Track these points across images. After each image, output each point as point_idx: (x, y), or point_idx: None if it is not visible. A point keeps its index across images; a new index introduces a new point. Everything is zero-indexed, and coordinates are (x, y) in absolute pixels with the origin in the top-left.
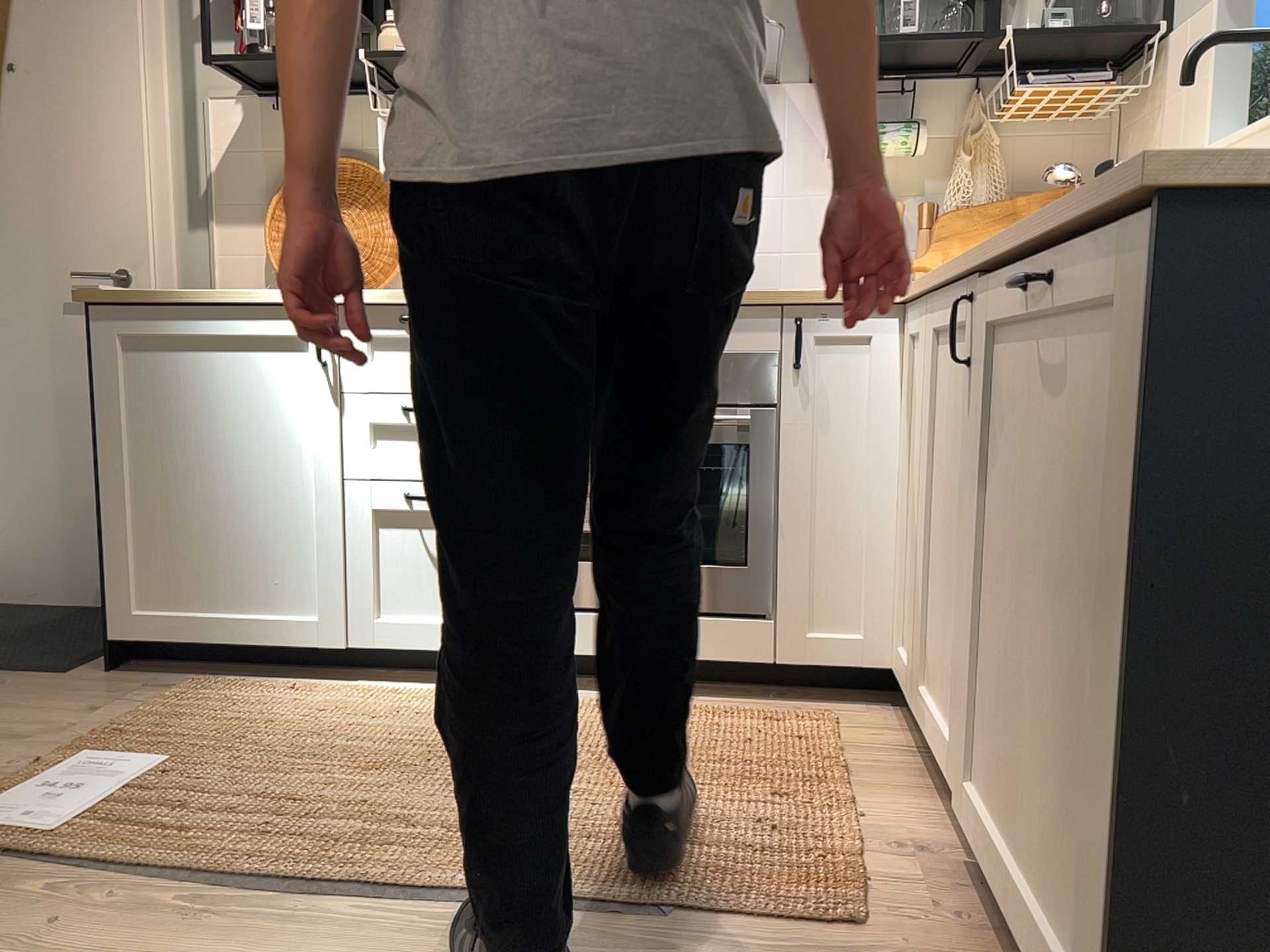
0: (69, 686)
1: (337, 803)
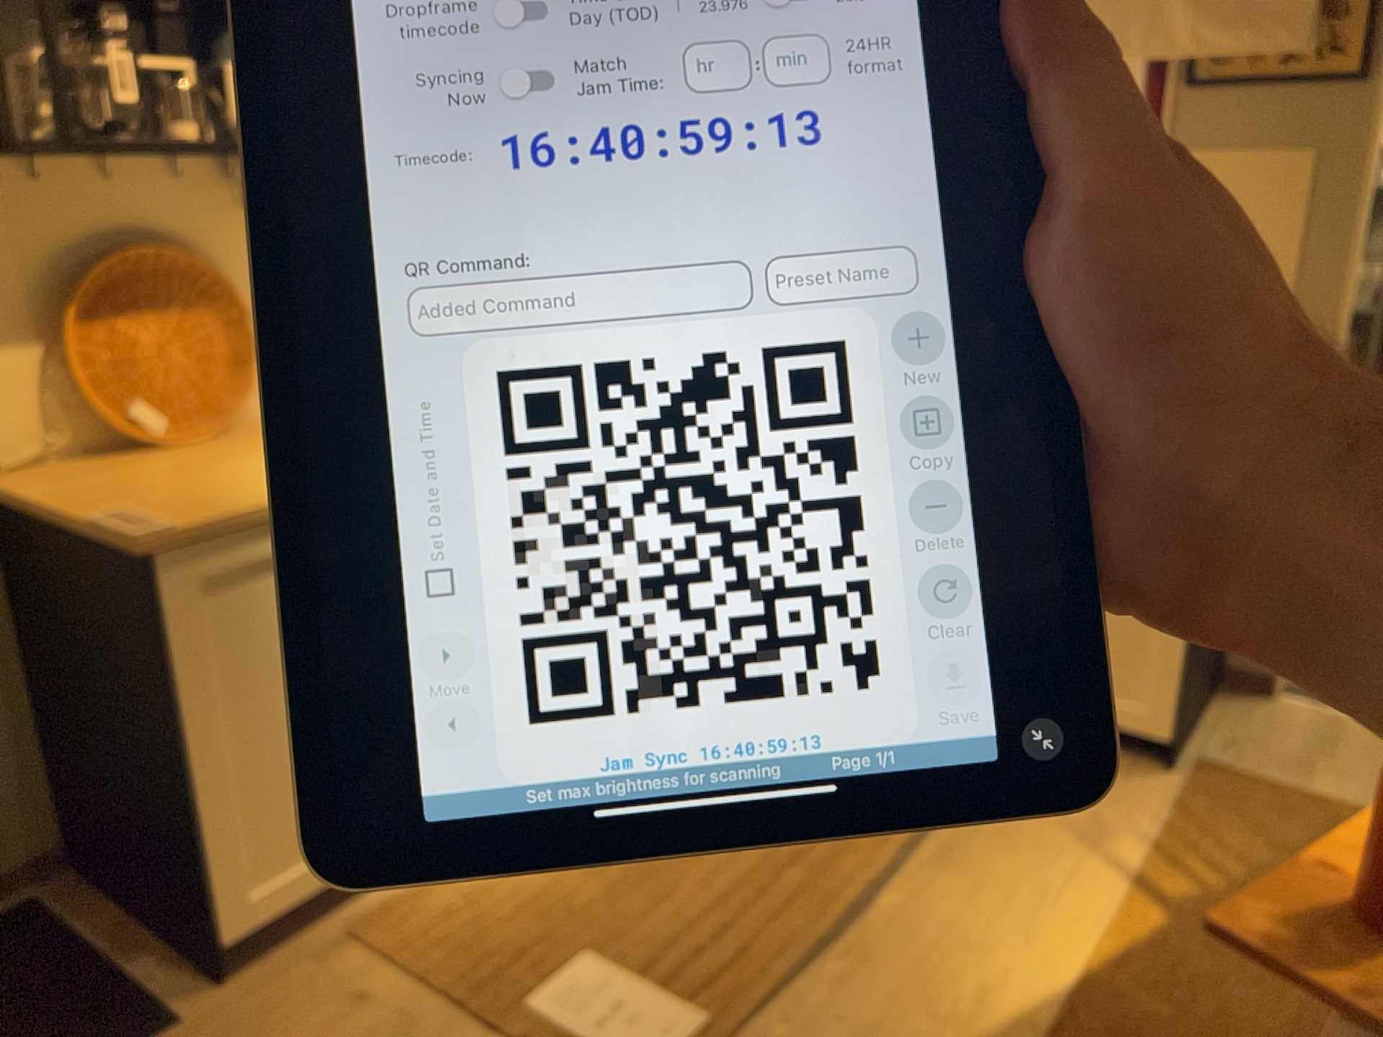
0: (233, 1021)
1: (733, 877)
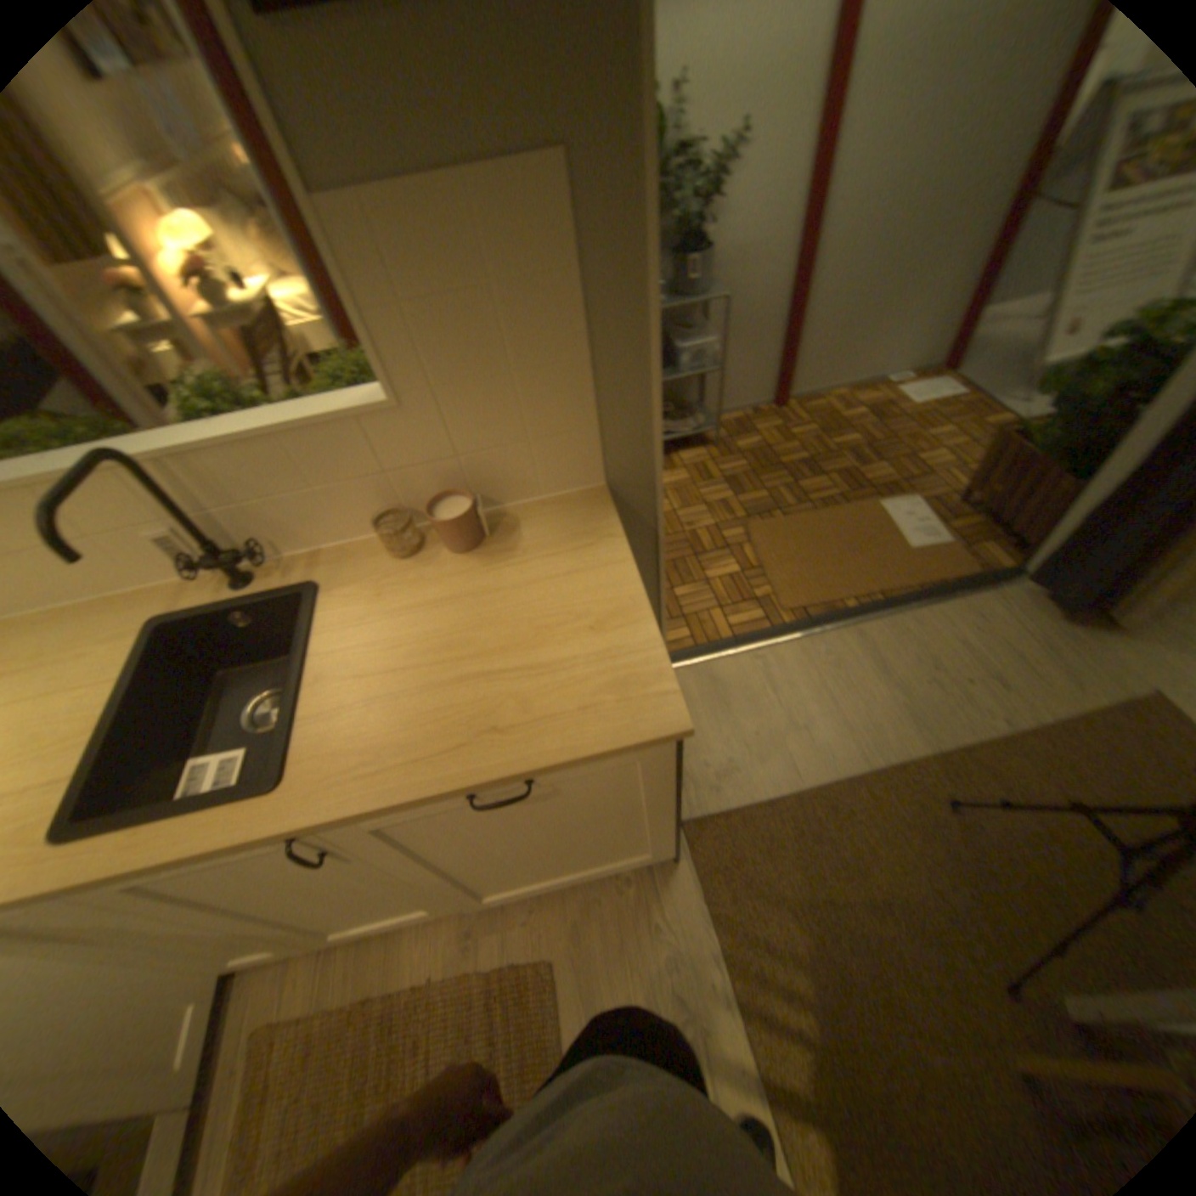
0: None
1: None
